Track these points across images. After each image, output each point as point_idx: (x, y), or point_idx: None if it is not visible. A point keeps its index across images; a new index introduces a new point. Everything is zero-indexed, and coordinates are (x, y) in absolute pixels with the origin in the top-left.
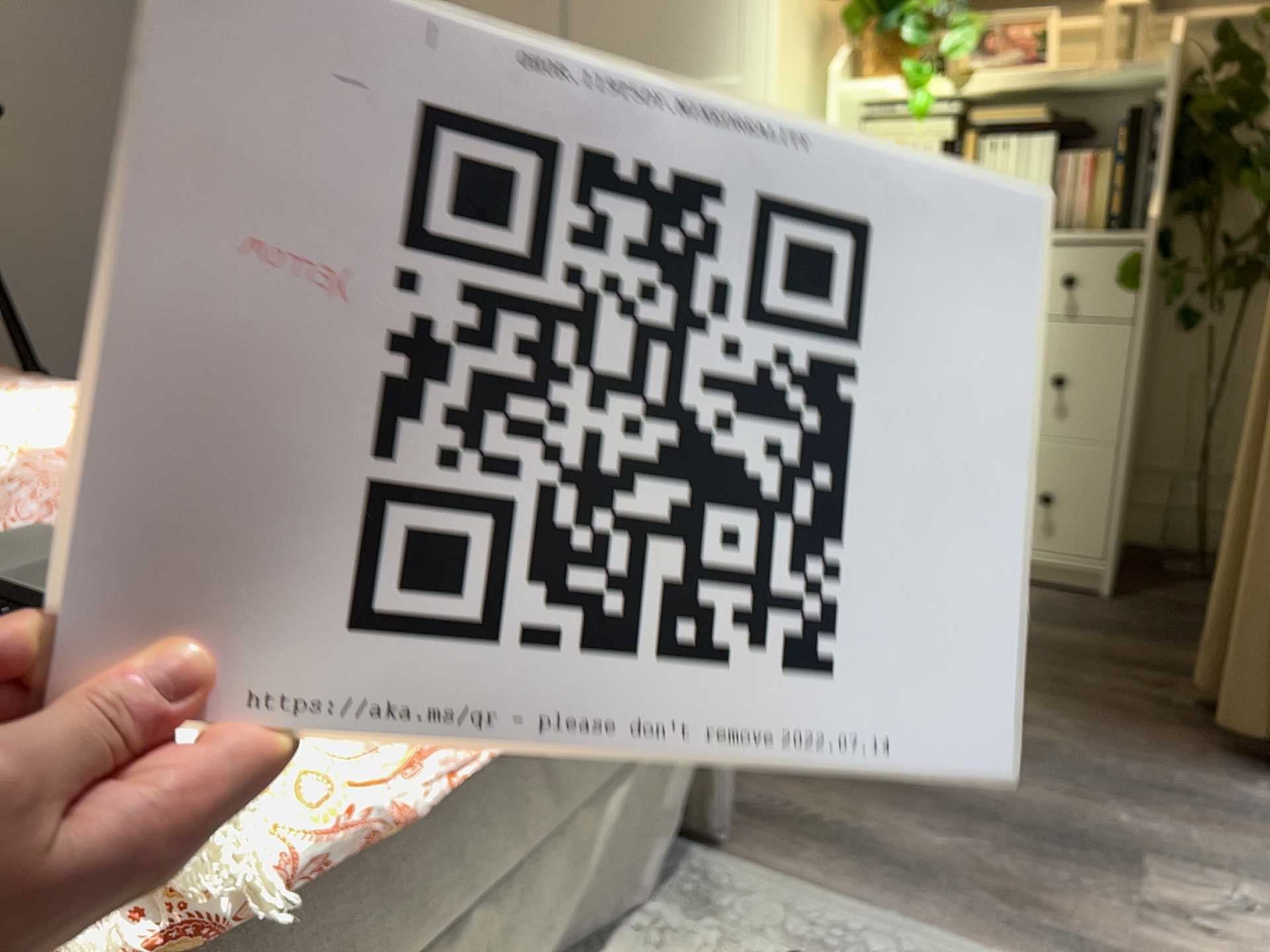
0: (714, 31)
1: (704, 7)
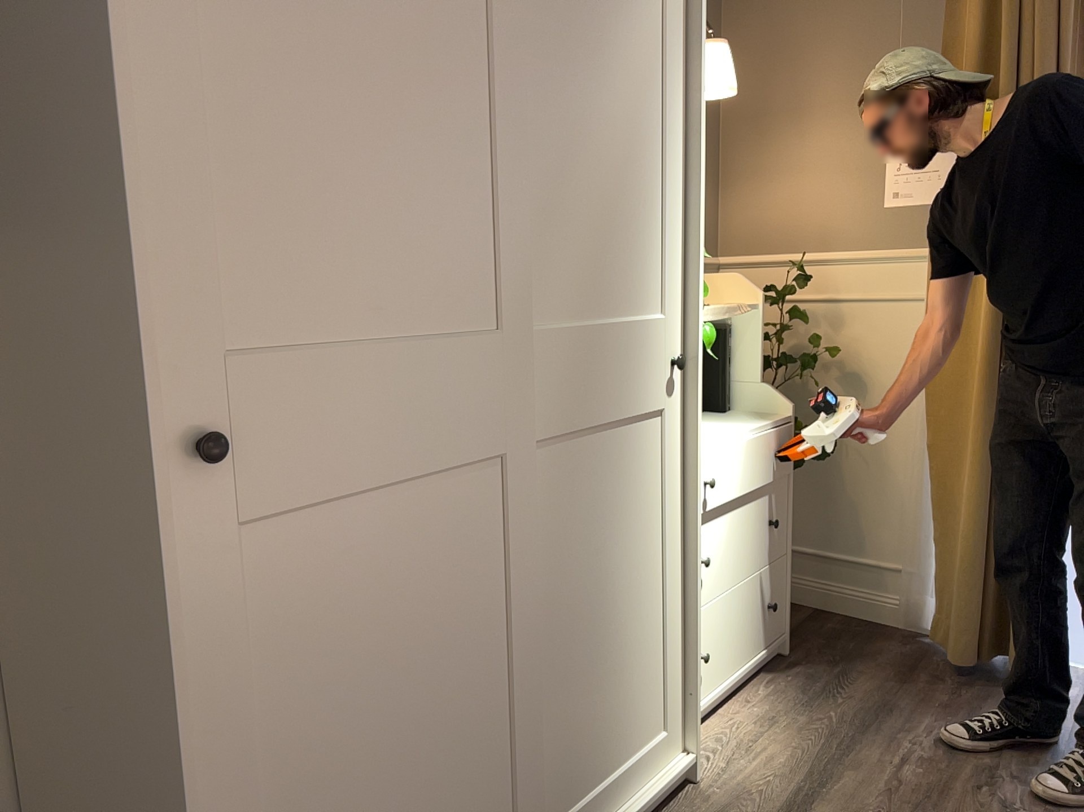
0: (640, 274)
1: (634, 250)
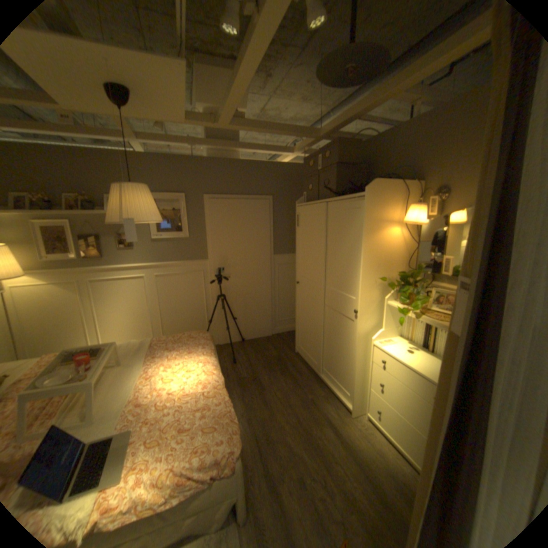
0: (351, 284)
1: (350, 278)
